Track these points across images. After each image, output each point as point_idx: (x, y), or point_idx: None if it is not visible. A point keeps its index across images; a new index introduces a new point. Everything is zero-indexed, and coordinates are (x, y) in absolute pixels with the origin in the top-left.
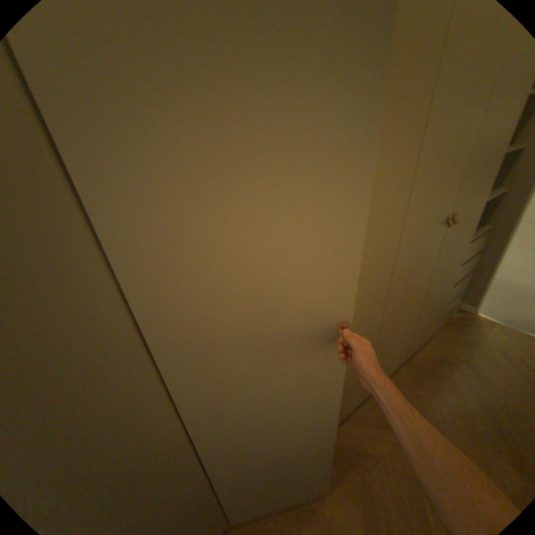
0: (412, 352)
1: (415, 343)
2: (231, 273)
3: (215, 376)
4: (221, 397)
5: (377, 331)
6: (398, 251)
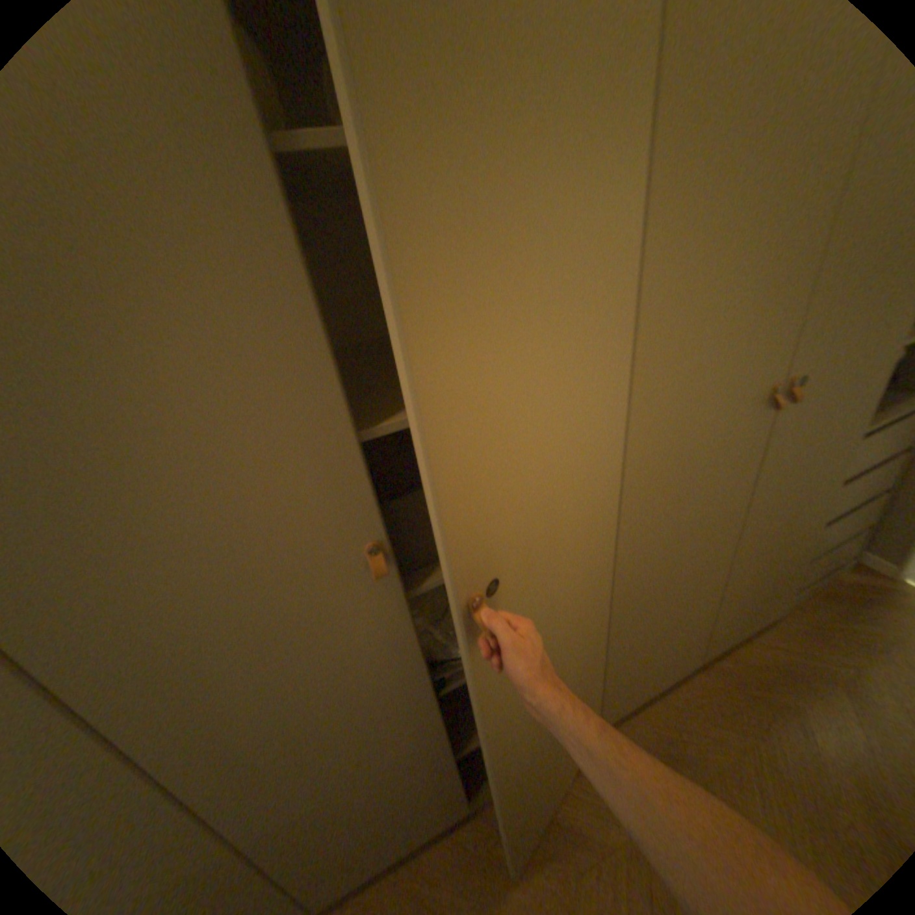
0: (721, 650)
1: (726, 633)
2: (158, 532)
3: (185, 697)
4: (213, 729)
5: (602, 615)
6: (625, 467)
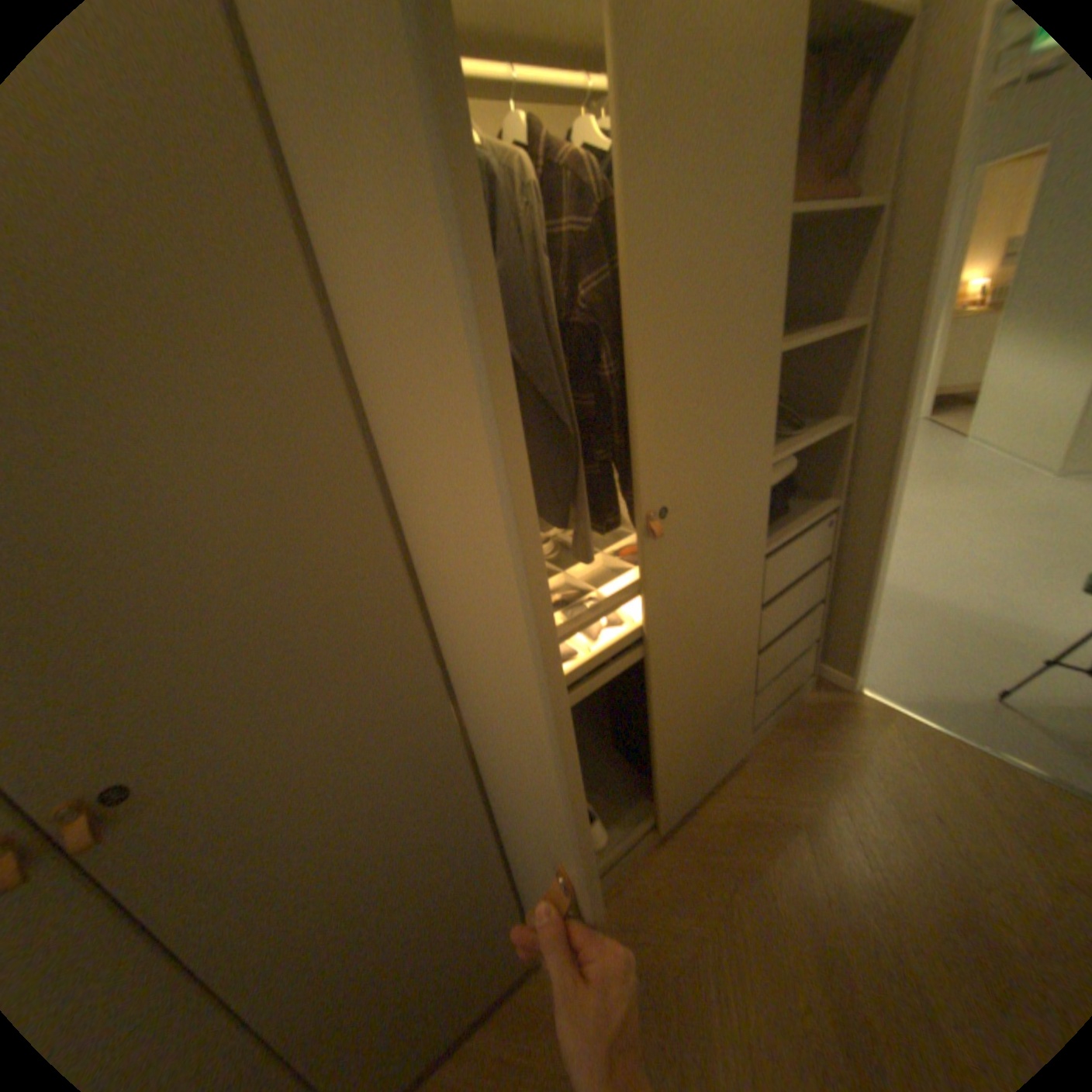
0: (674, 814)
1: (674, 795)
2: None
3: None
4: None
5: (476, 824)
6: (436, 648)
